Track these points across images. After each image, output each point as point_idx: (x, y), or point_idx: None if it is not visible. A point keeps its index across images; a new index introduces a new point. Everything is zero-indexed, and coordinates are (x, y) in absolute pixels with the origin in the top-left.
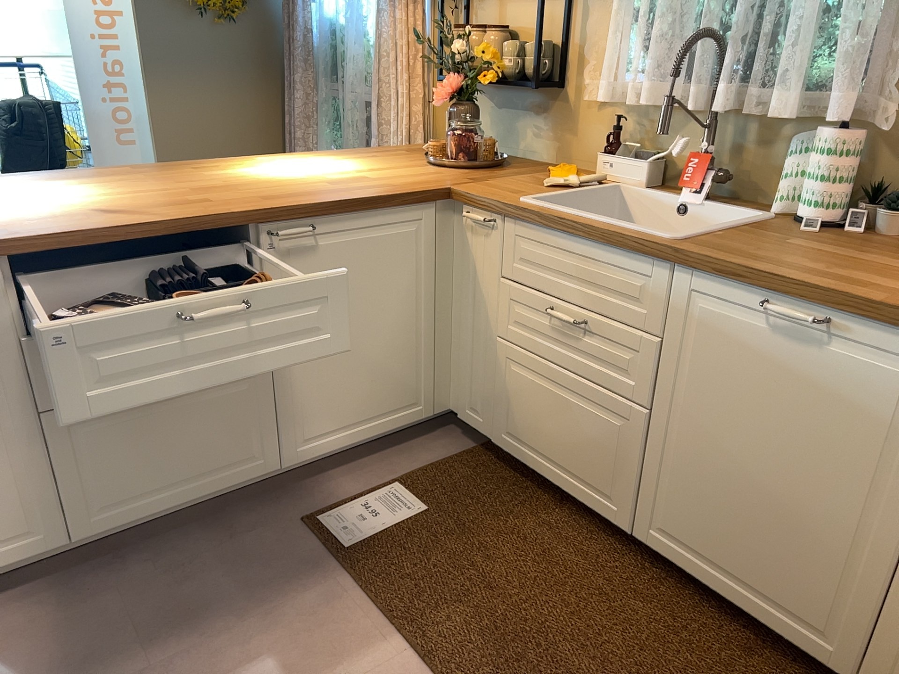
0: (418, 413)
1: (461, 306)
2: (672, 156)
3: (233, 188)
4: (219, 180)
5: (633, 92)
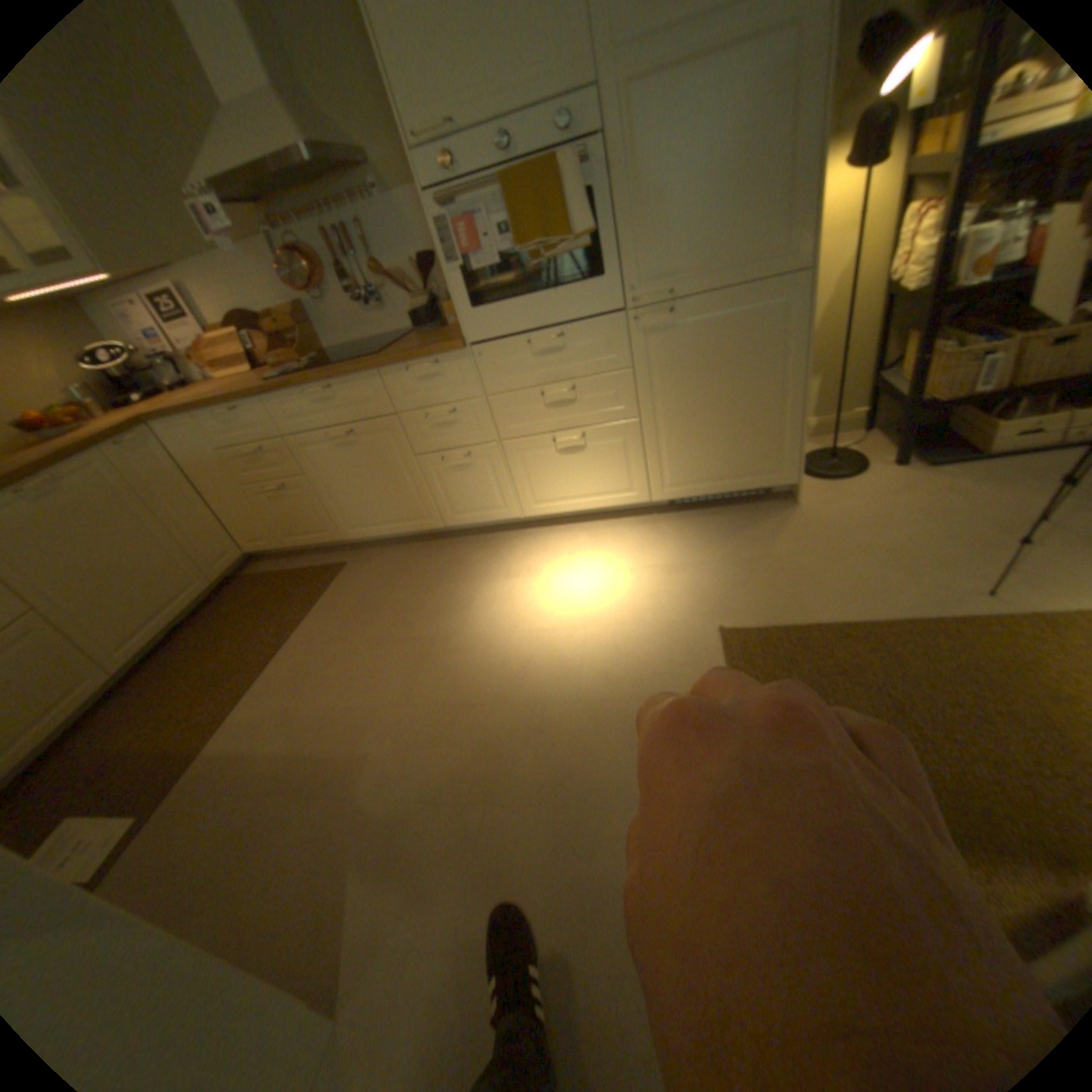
0: None
1: None
2: None
3: None
4: None
5: None
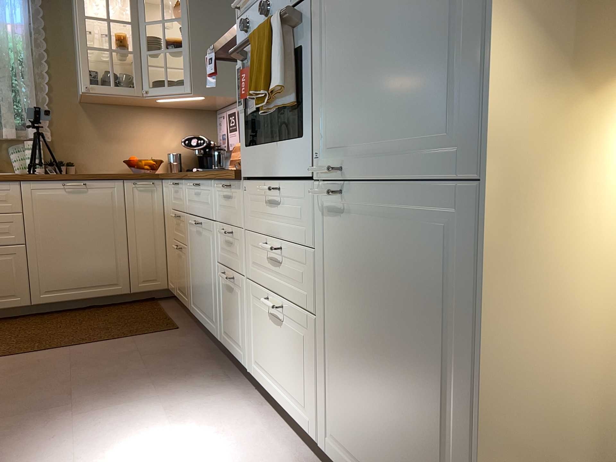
0: None
1: None
2: None
3: None
4: None
5: None
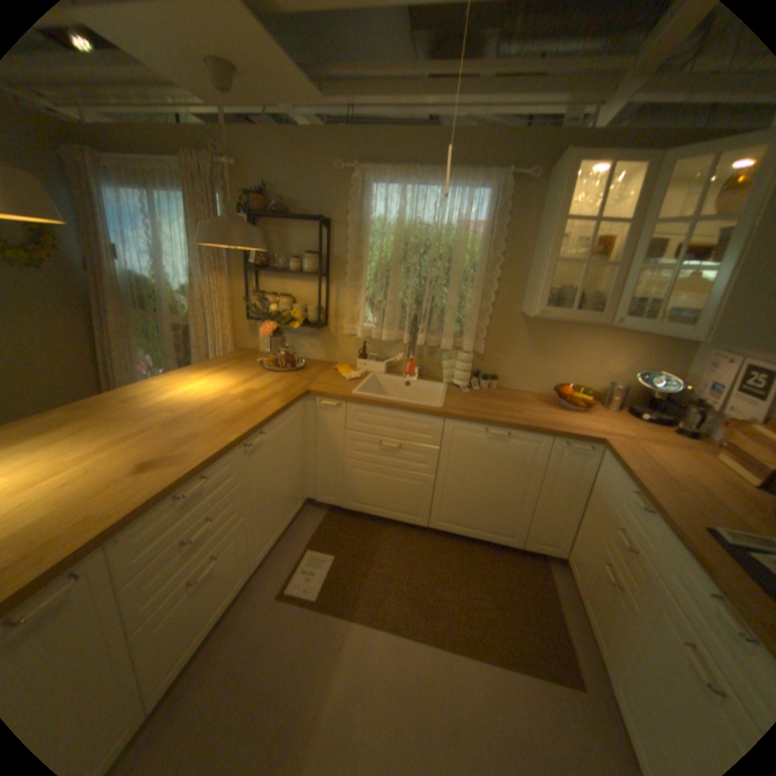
0: (298, 508)
1: (314, 446)
2: (396, 361)
3: (188, 418)
4: (163, 412)
5: (373, 333)
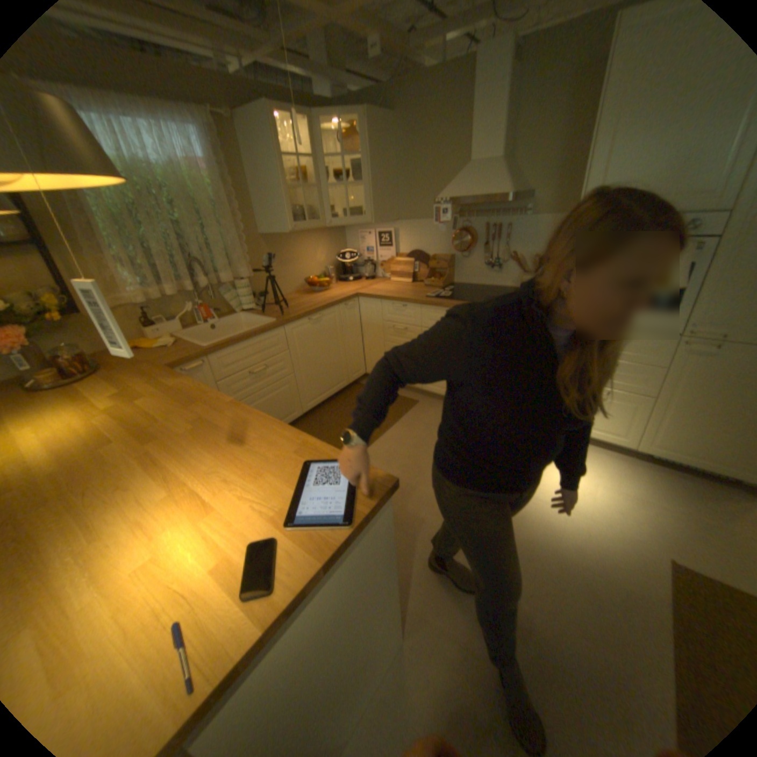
0: None
1: None
2: (187, 312)
3: (144, 430)
4: (95, 452)
5: (147, 294)
